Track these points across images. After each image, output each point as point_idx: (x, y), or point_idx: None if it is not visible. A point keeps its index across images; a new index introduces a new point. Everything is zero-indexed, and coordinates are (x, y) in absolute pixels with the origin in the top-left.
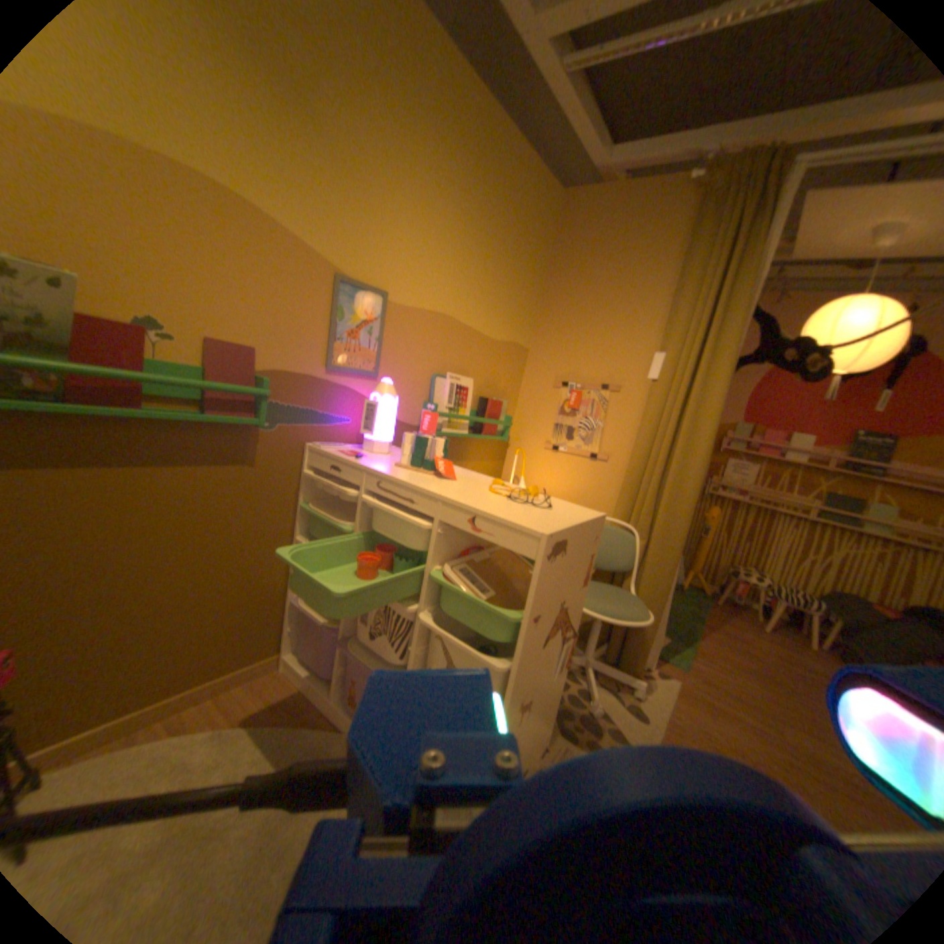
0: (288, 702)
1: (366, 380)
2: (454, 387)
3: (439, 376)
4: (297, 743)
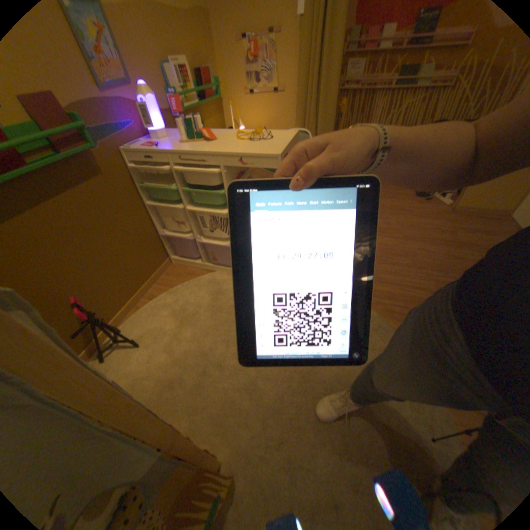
0: (185, 271)
1: (123, 85)
2: (175, 67)
3: (163, 62)
4: (200, 281)
